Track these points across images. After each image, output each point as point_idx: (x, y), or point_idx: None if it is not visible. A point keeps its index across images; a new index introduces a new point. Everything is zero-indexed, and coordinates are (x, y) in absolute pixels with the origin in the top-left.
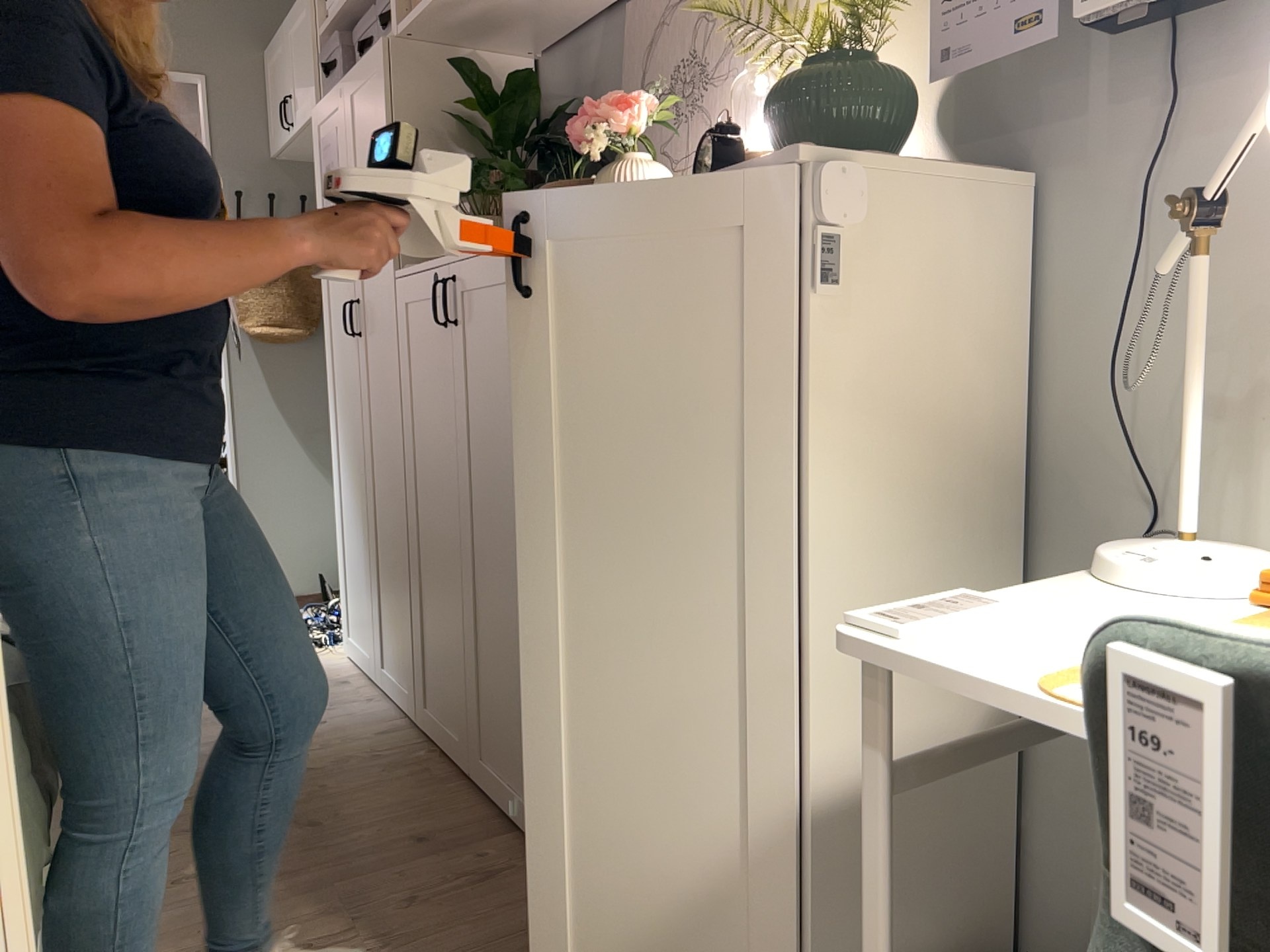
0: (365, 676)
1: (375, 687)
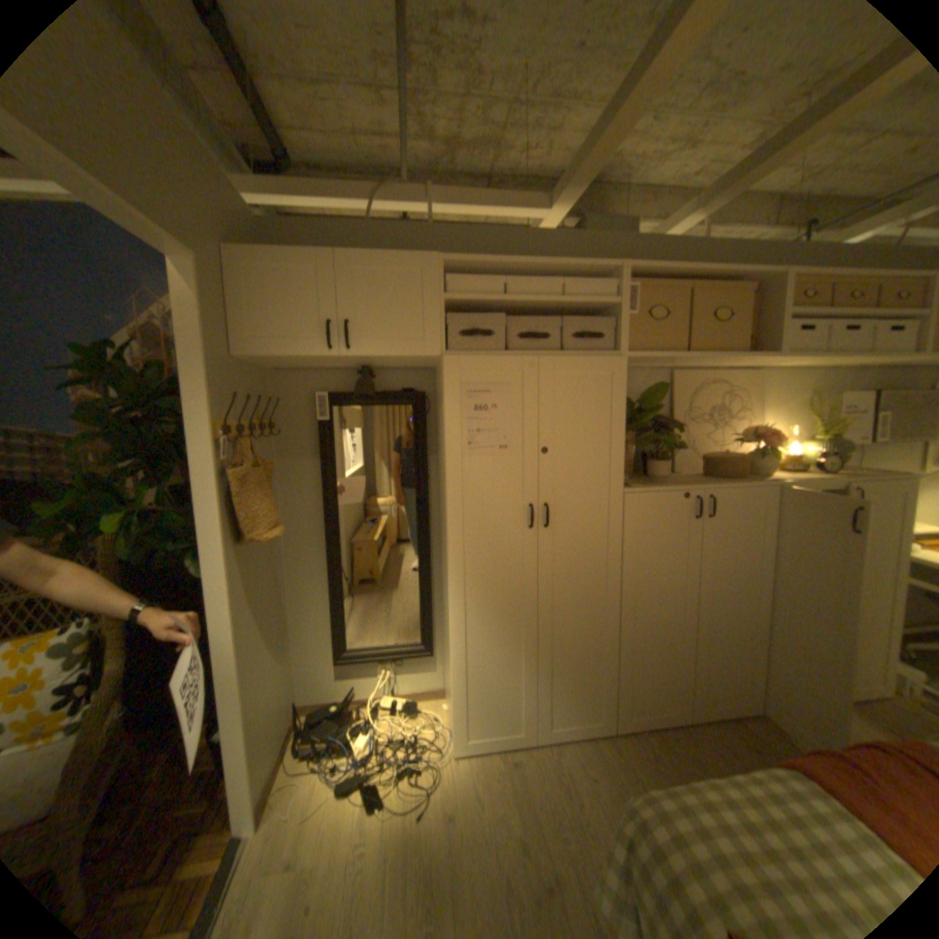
0: (505, 753)
1: (536, 749)
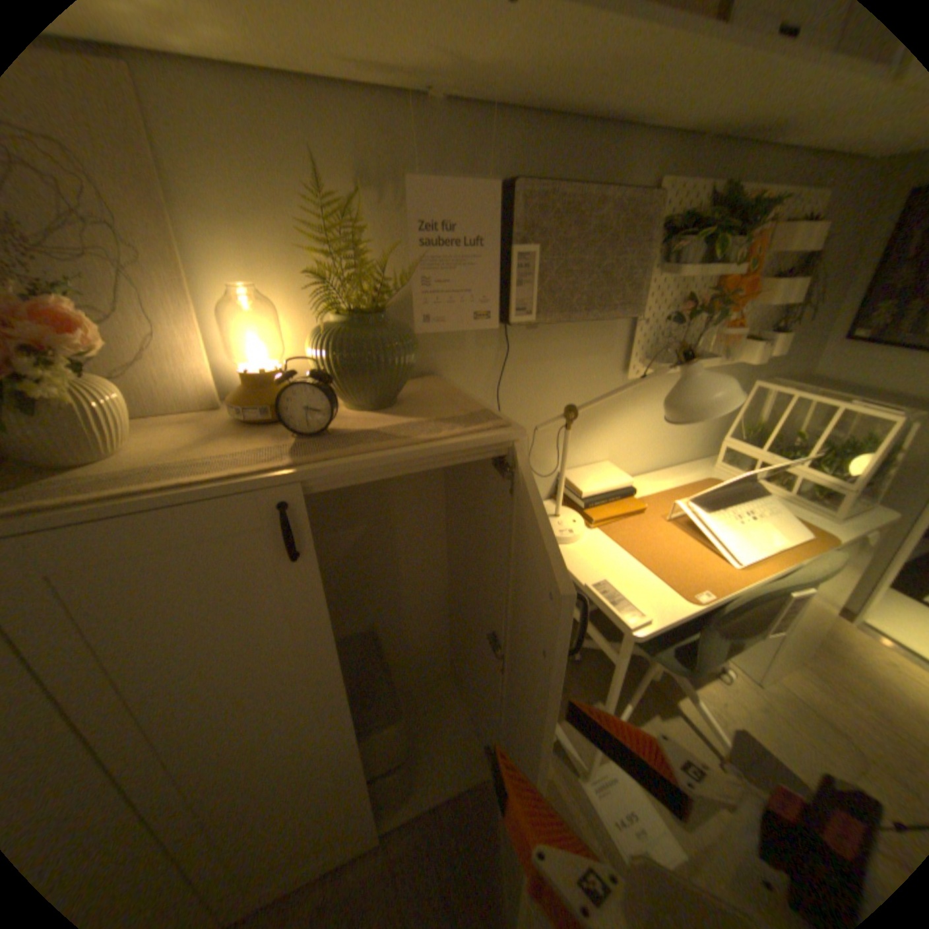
0: None
1: None
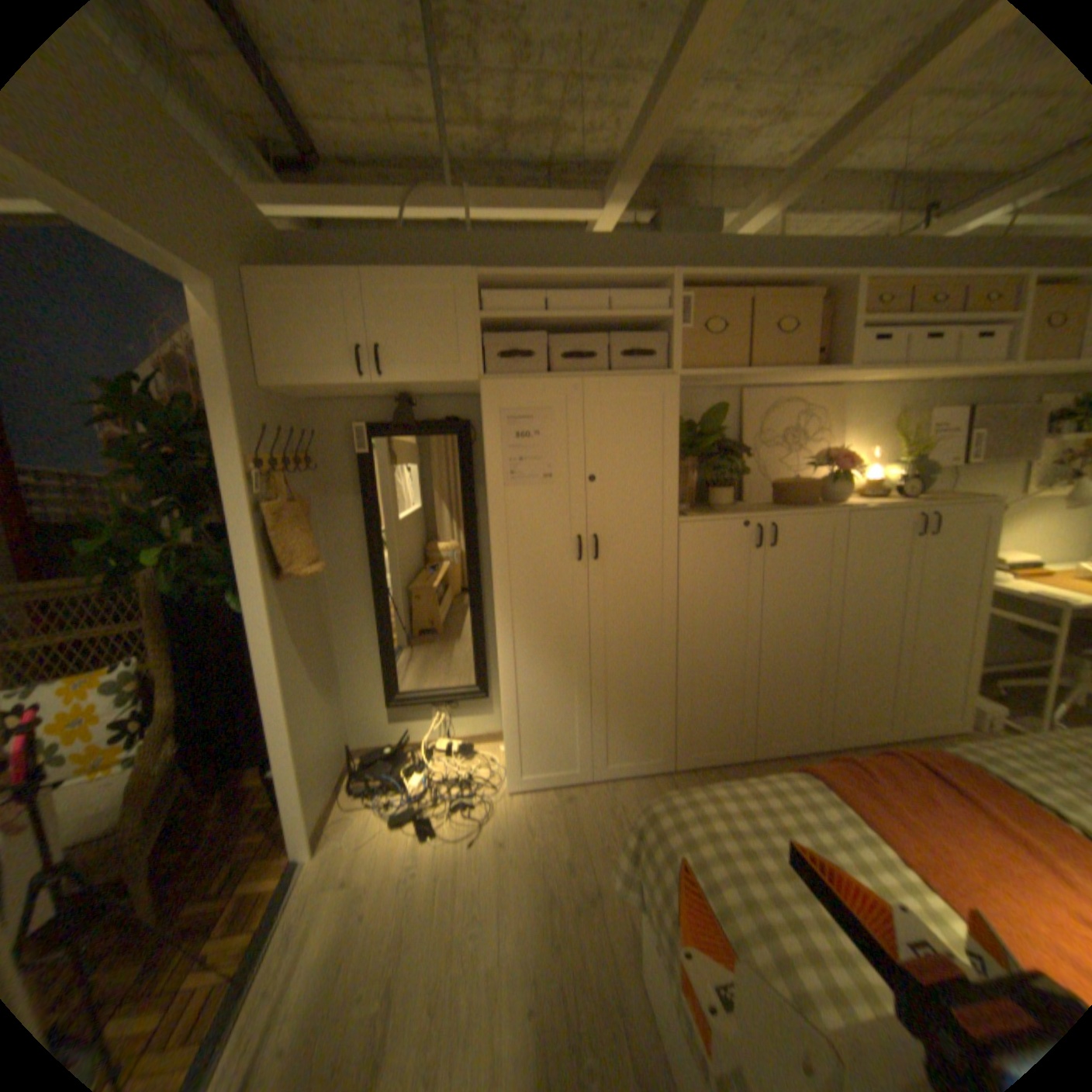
0: (560, 788)
1: (591, 784)
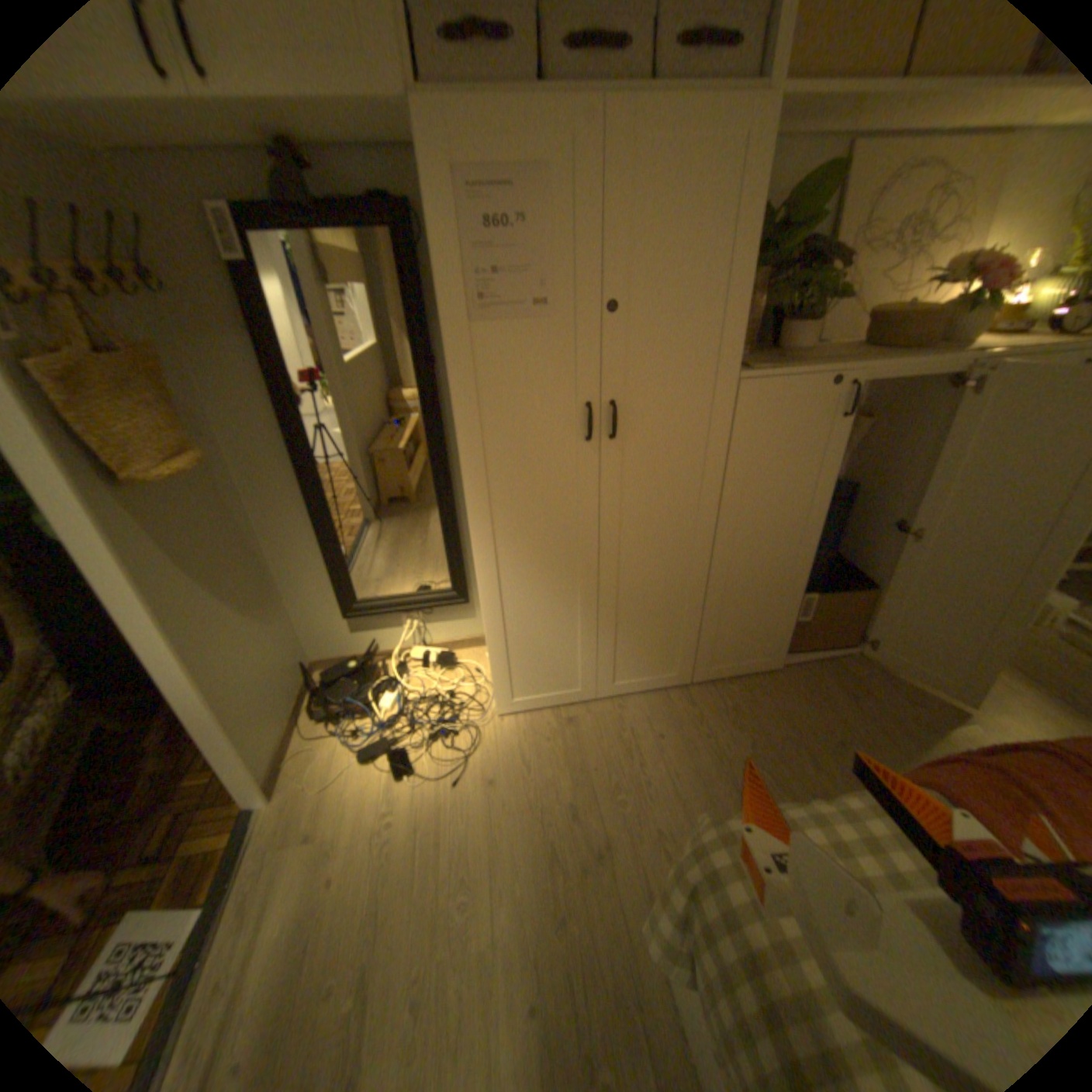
0: (558, 706)
1: (594, 701)
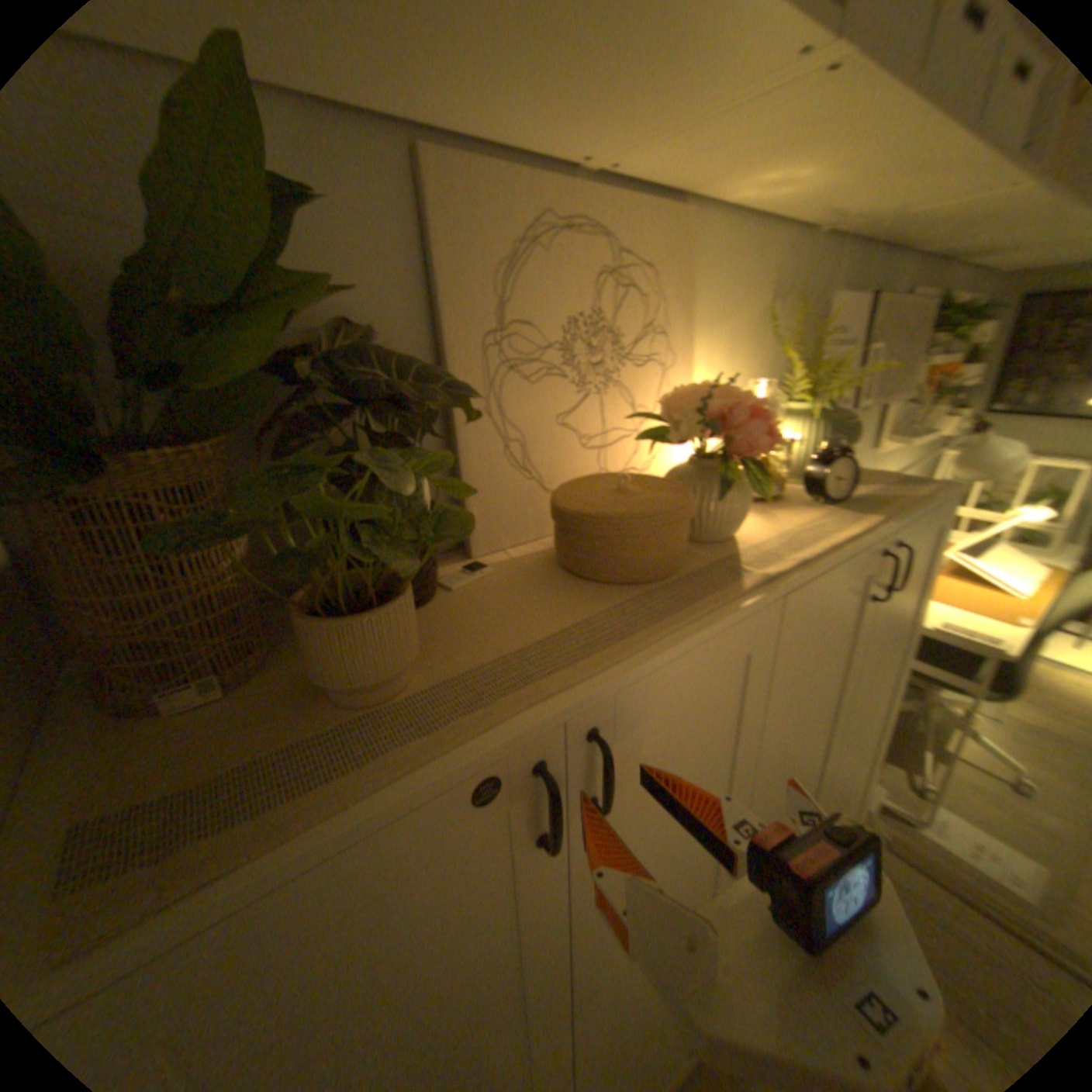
0: None
1: None
